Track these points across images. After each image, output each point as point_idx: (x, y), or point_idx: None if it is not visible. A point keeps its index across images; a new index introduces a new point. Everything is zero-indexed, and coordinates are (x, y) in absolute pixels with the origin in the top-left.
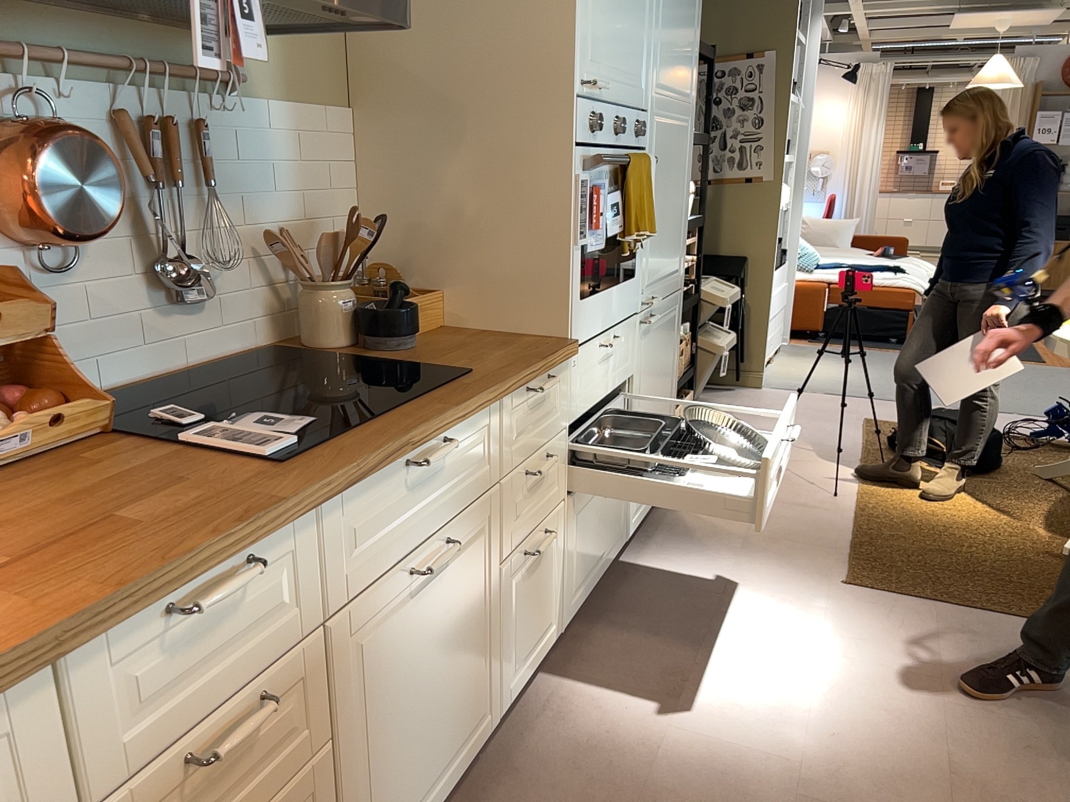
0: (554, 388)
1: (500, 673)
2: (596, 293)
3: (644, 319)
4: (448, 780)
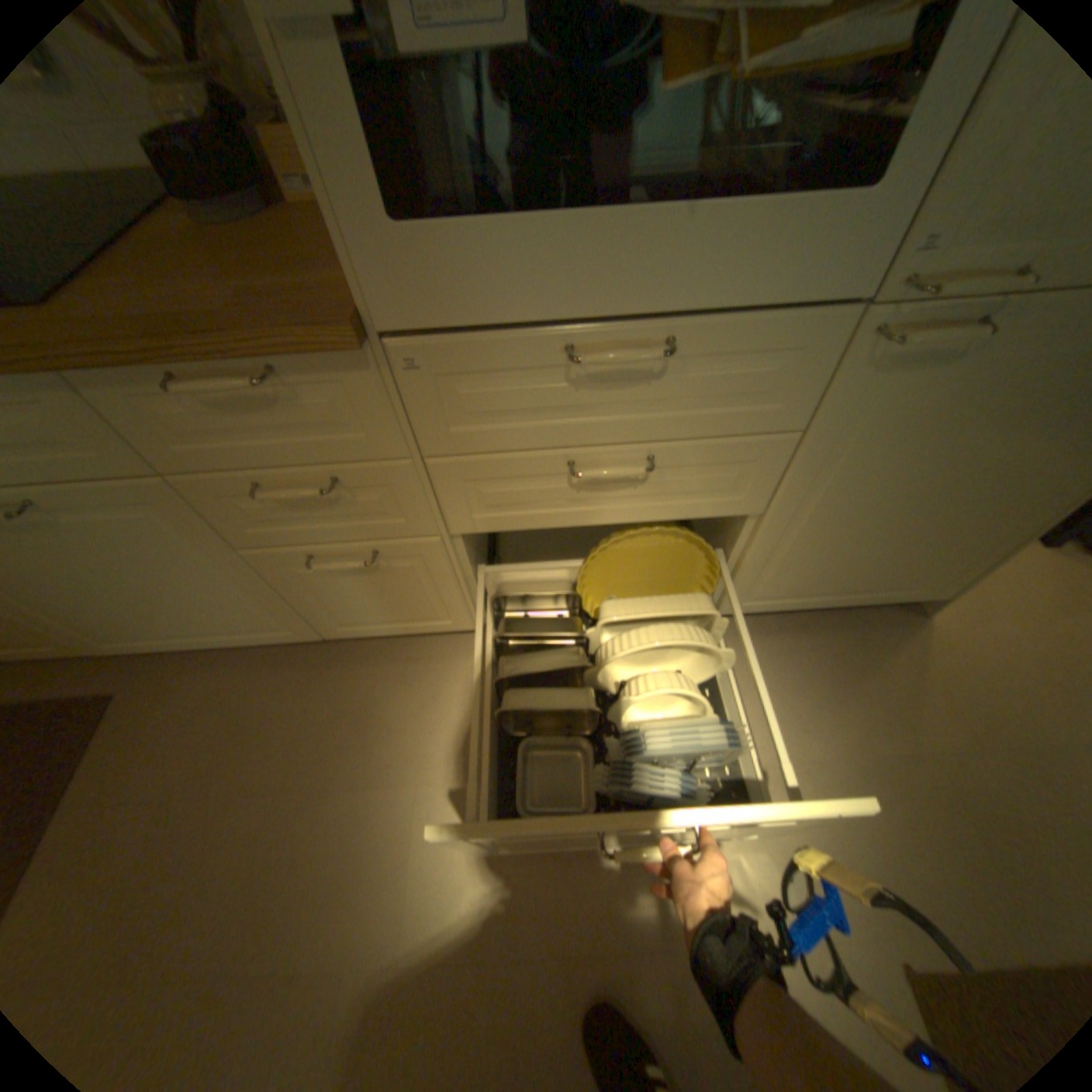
0: (319, 392)
1: (300, 617)
2: (529, 209)
3: (892, 324)
4: (223, 642)
